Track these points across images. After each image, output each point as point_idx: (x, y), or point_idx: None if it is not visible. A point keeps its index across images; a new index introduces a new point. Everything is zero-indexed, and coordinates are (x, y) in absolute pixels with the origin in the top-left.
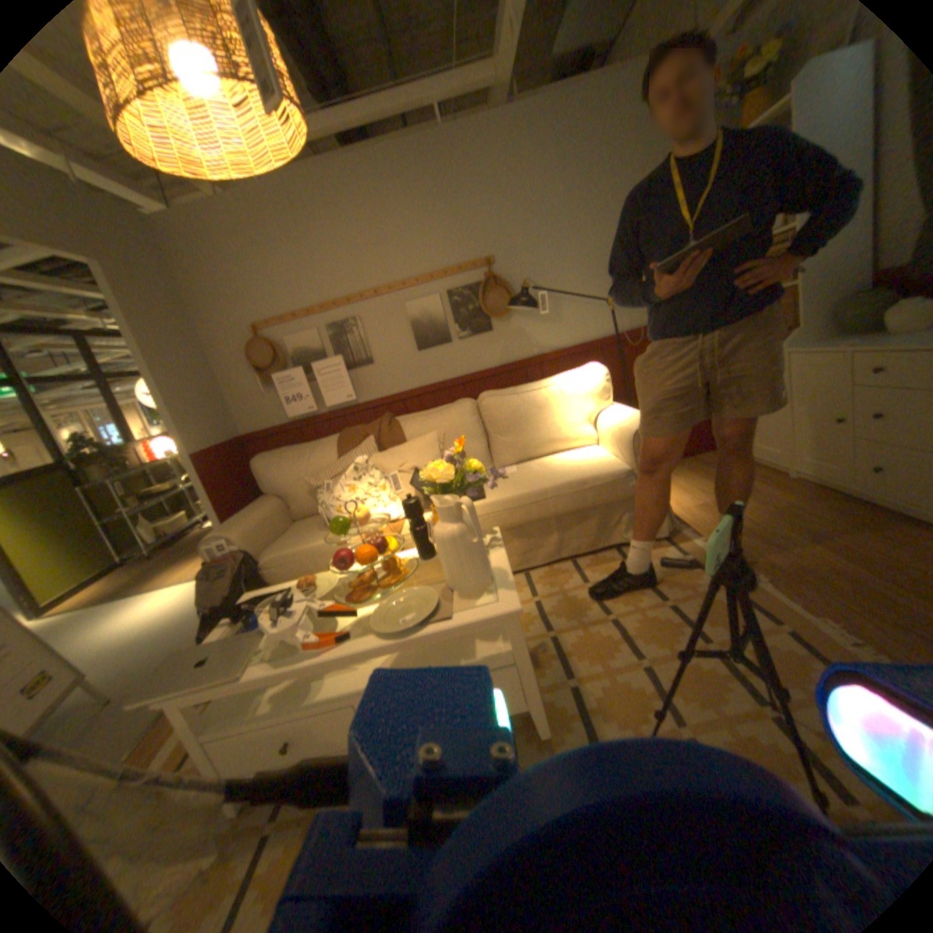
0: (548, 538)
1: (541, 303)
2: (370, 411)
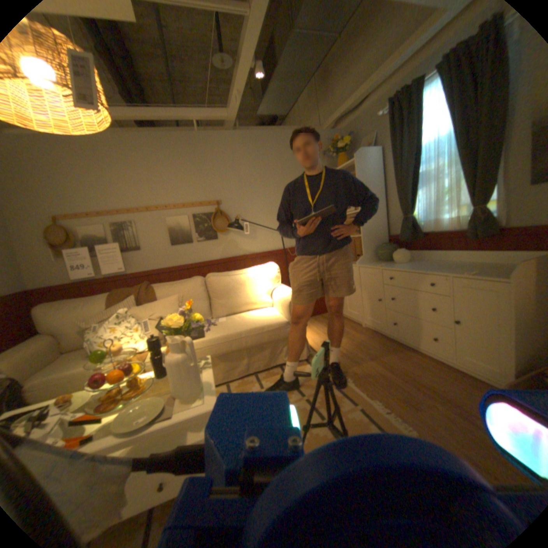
0: (241, 362)
1: (245, 228)
2: (134, 280)
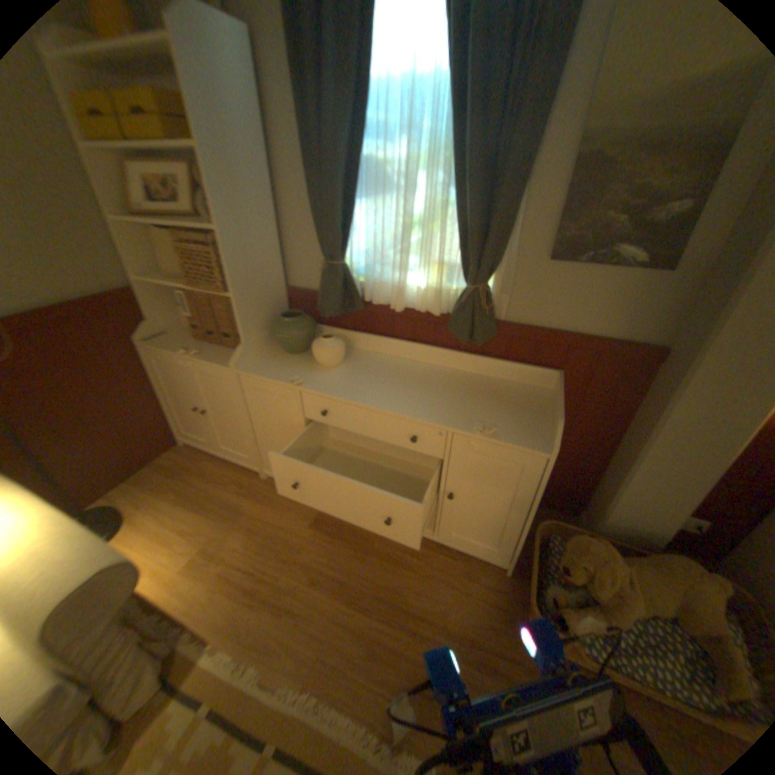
0: None
1: None
2: None
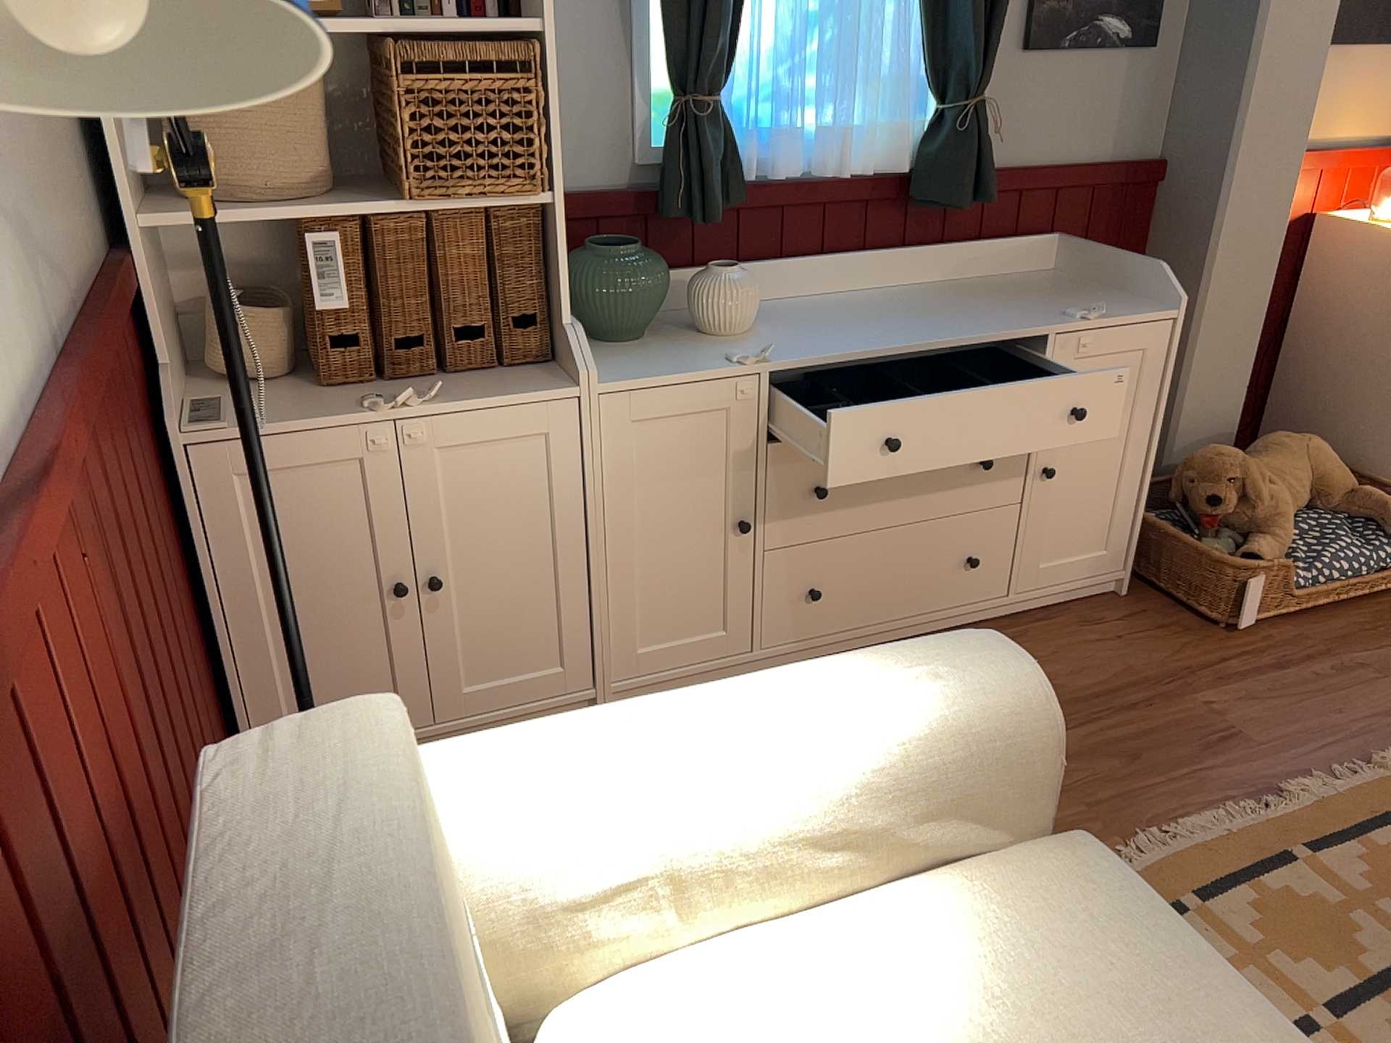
0: None
1: None
2: None
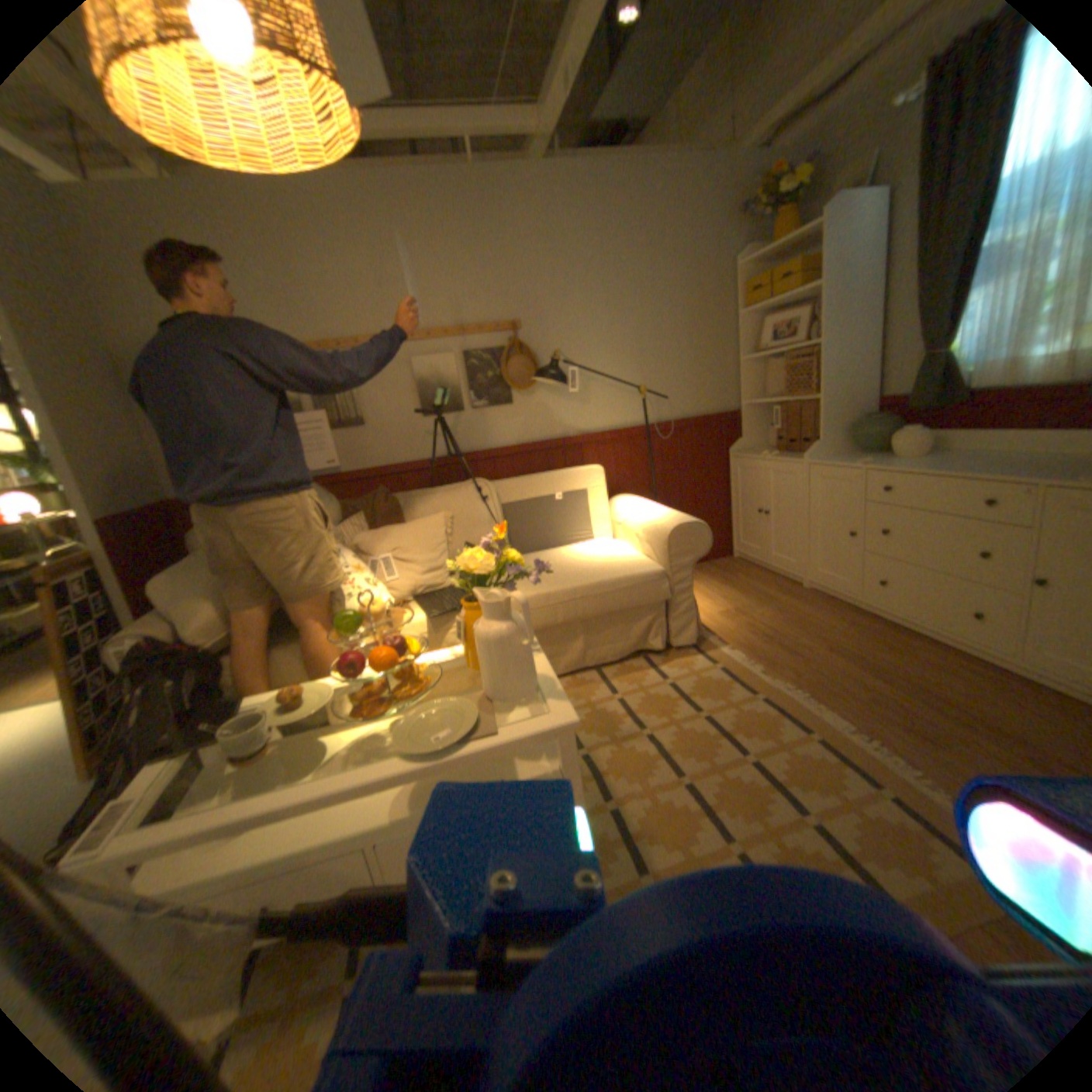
0: (572, 644)
1: (568, 381)
2: (355, 483)
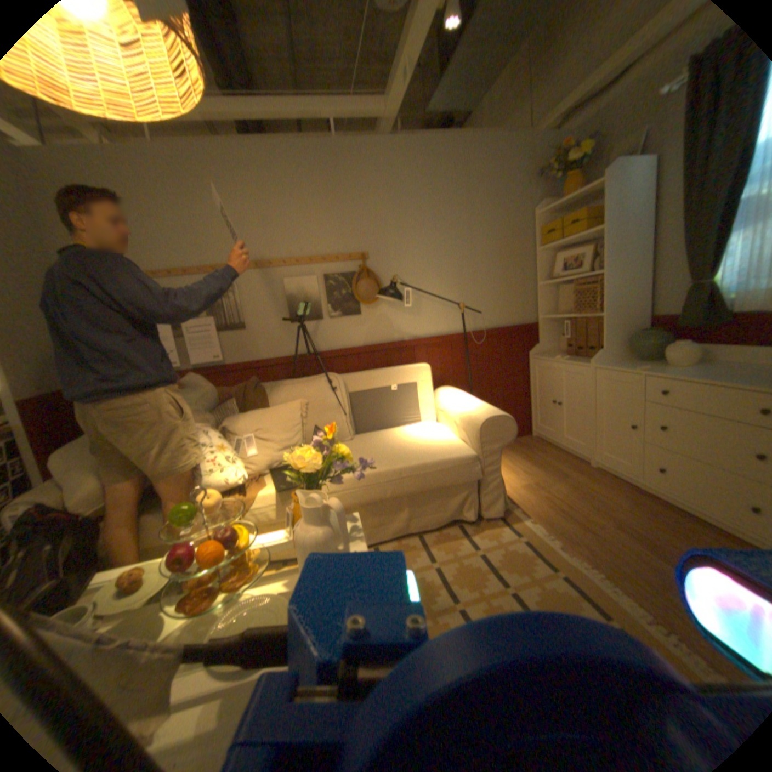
0: (399, 515)
1: (404, 298)
2: (235, 373)
